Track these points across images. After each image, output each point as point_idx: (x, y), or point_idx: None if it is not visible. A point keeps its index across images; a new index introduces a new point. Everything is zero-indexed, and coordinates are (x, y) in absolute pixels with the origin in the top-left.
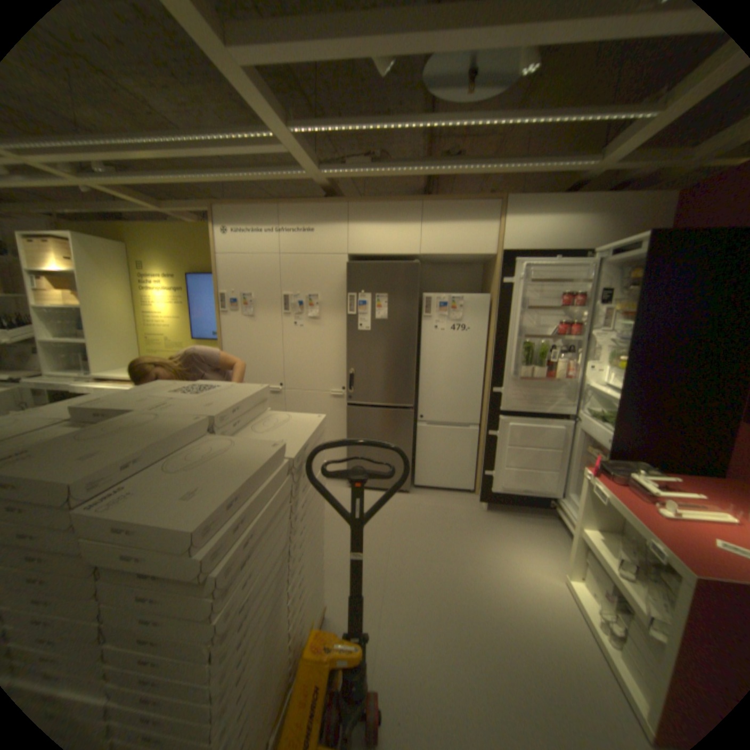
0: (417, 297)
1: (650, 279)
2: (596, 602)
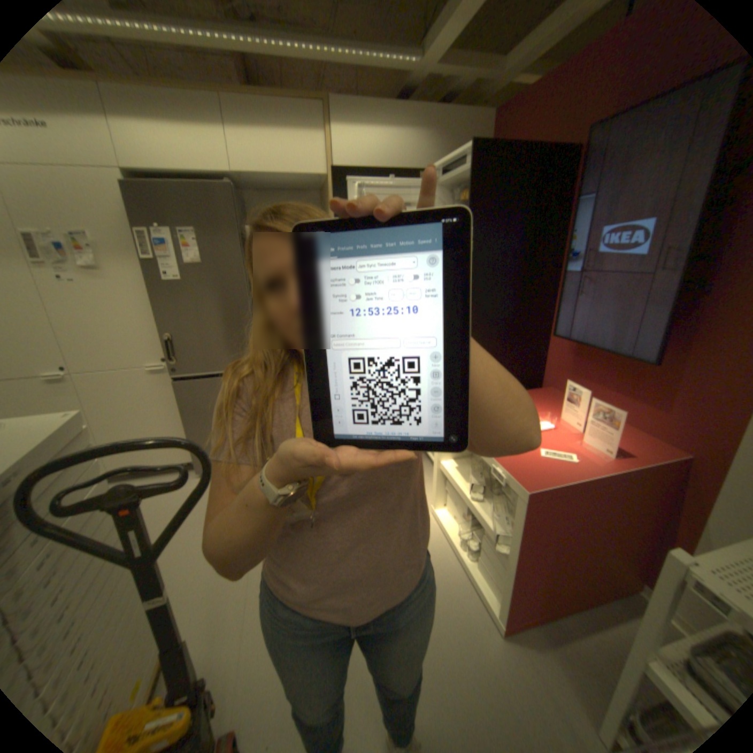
0: (238, 231)
1: (475, 198)
2: (455, 524)
